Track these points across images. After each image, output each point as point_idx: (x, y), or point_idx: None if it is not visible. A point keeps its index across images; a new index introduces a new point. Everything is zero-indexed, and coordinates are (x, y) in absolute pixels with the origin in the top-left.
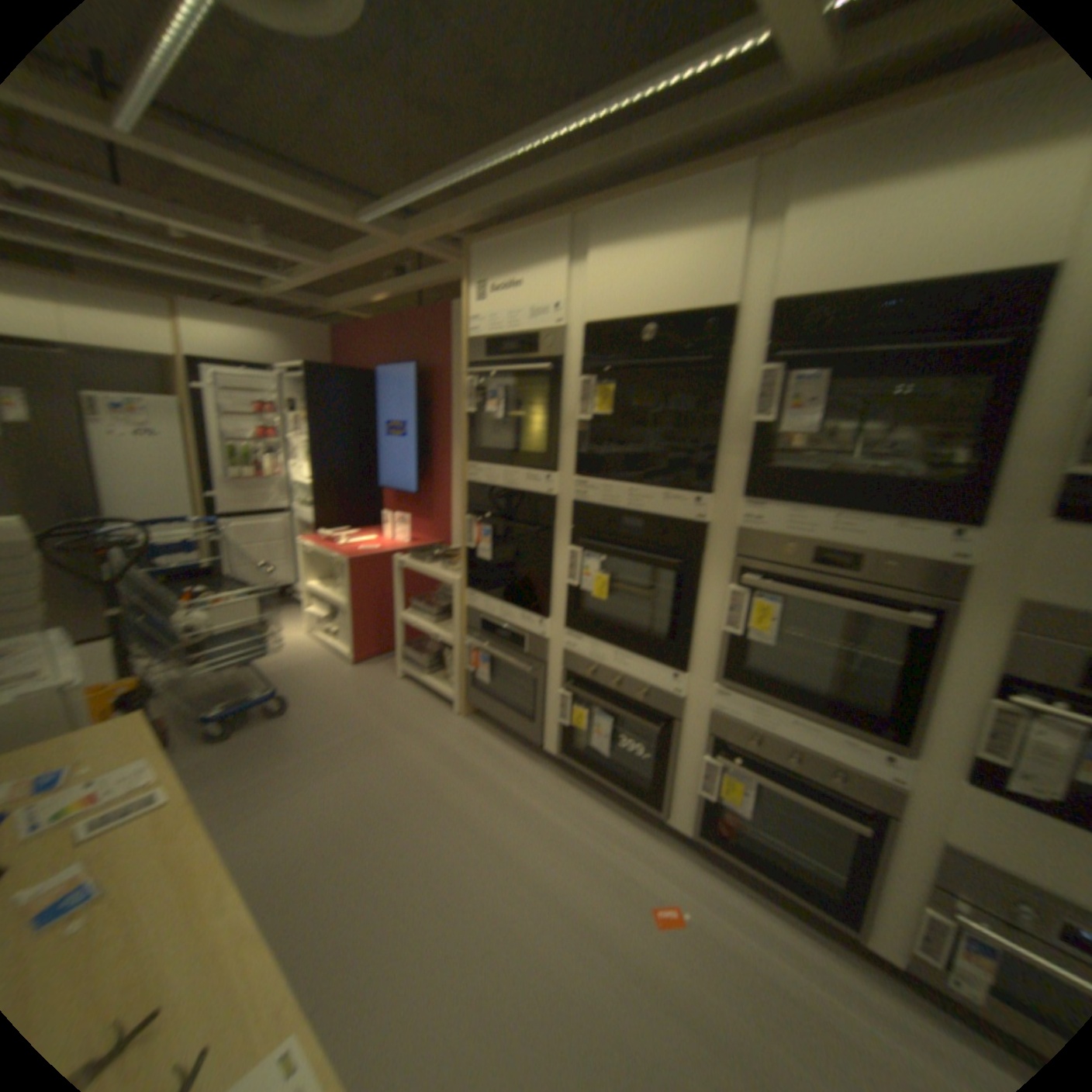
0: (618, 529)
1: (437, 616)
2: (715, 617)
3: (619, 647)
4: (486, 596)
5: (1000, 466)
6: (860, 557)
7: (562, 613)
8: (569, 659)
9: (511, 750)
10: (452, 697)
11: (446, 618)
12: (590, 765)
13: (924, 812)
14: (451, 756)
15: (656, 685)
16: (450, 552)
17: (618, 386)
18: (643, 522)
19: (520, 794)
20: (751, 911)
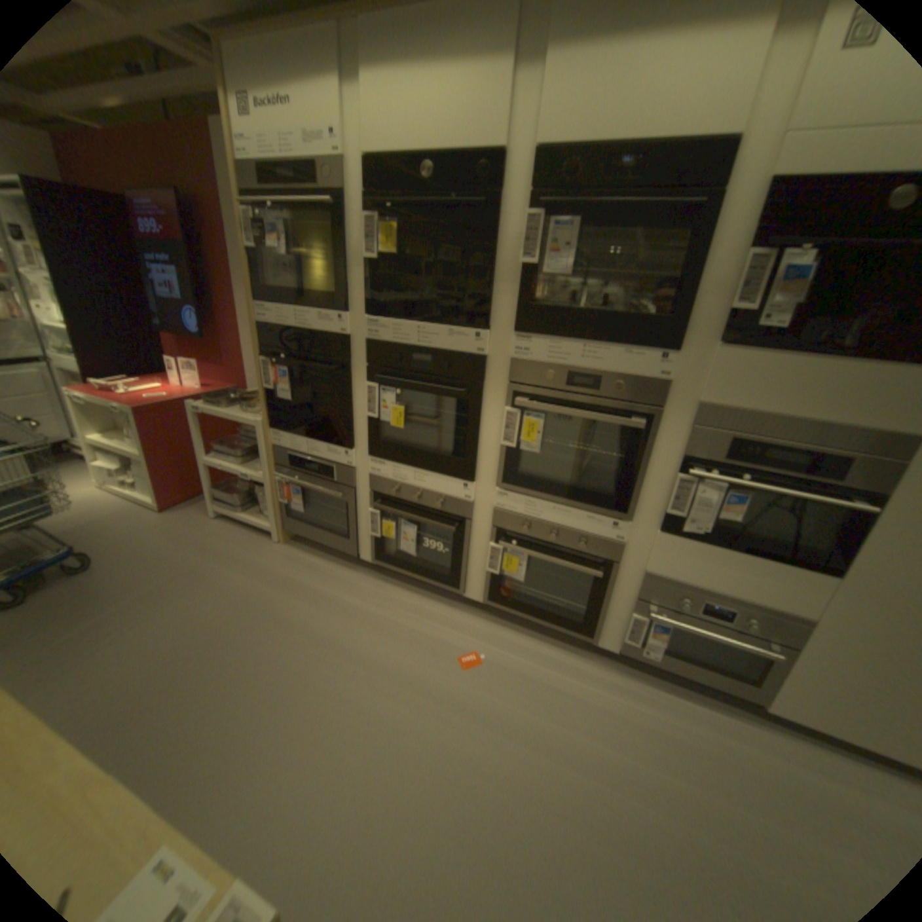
0: (407, 366)
1: (239, 460)
2: (492, 435)
3: (415, 468)
4: (287, 436)
5: (690, 304)
6: (597, 379)
7: (362, 444)
8: (373, 483)
9: (328, 566)
10: (266, 531)
11: (249, 460)
12: (398, 566)
13: (632, 555)
14: (273, 580)
15: (448, 495)
16: (243, 397)
17: (398, 227)
18: (429, 359)
19: (340, 599)
20: (523, 642)
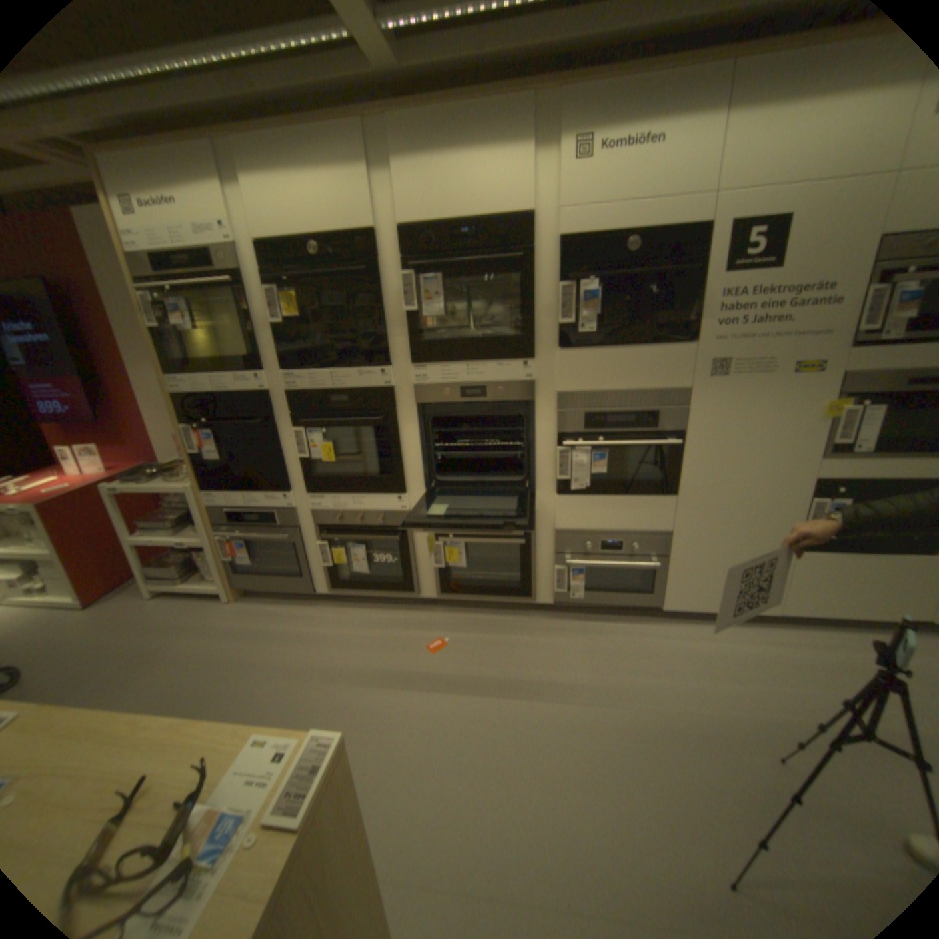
0: (328, 408)
1: (170, 532)
2: (413, 451)
3: (353, 495)
4: (221, 495)
5: (532, 326)
6: (483, 390)
7: (299, 486)
8: (316, 518)
9: (286, 610)
10: (213, 595)
11: (180, 531)
12: (354, 589)
13: (542, 520)
14: (233, 637)
15: (386, 511)
16: (162, 470)
17: (297, 295)
18: (346, 398)
19: (306, 634)
20: (477, 620)
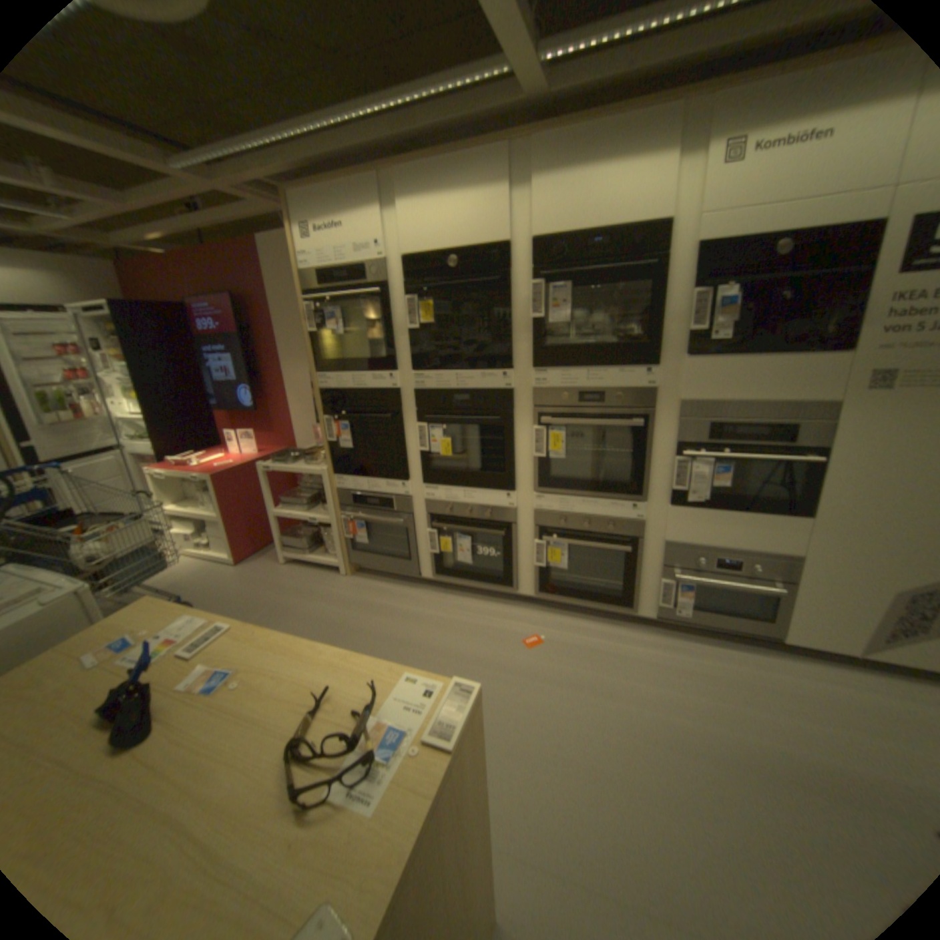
0: (450, 406)
1: (305, 508)
2: (525, 451)
3: (464, 488)
4: (350, 479)
5: (660, 332)
6: (601, 395)
7: (416, 476)
8: (428, 507)
9: (393, 589)
10: (334, 567)
11: (312, 508)
12: (456, 577)
13: (652, 530)
14: (350, 605)
15: (494, 507)
16: (303, 454)
17: (434, 303)
18: (468, 398)
19: (411, 612)
20: (574, 624)
